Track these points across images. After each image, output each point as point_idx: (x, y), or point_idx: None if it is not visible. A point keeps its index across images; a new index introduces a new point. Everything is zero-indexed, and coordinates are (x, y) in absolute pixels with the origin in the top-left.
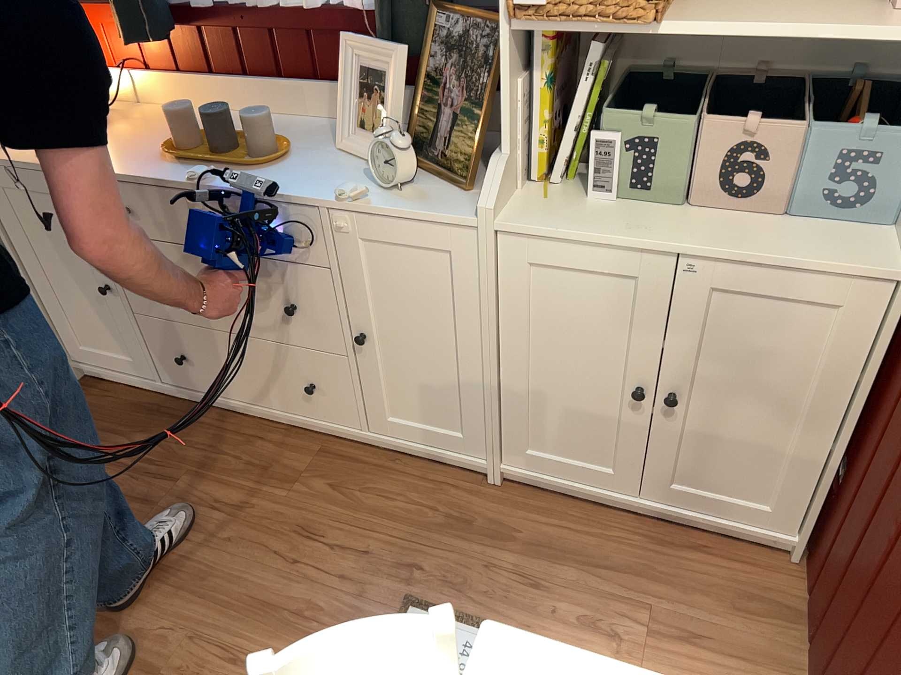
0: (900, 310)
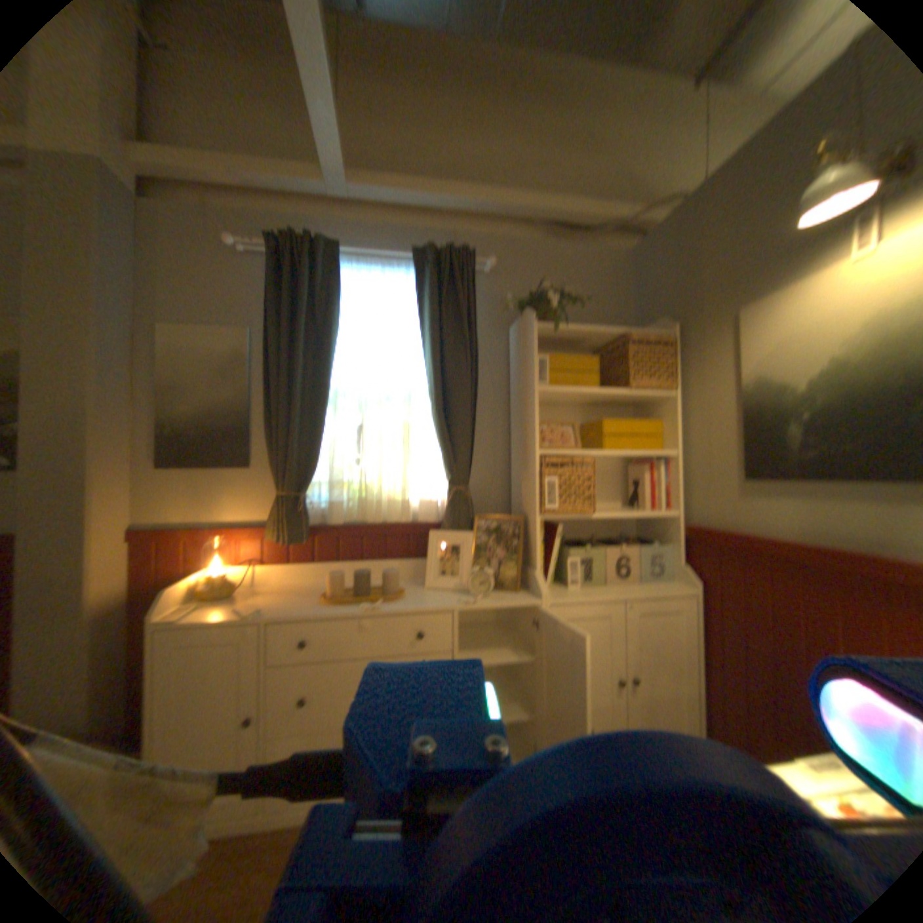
0: (707, 607)
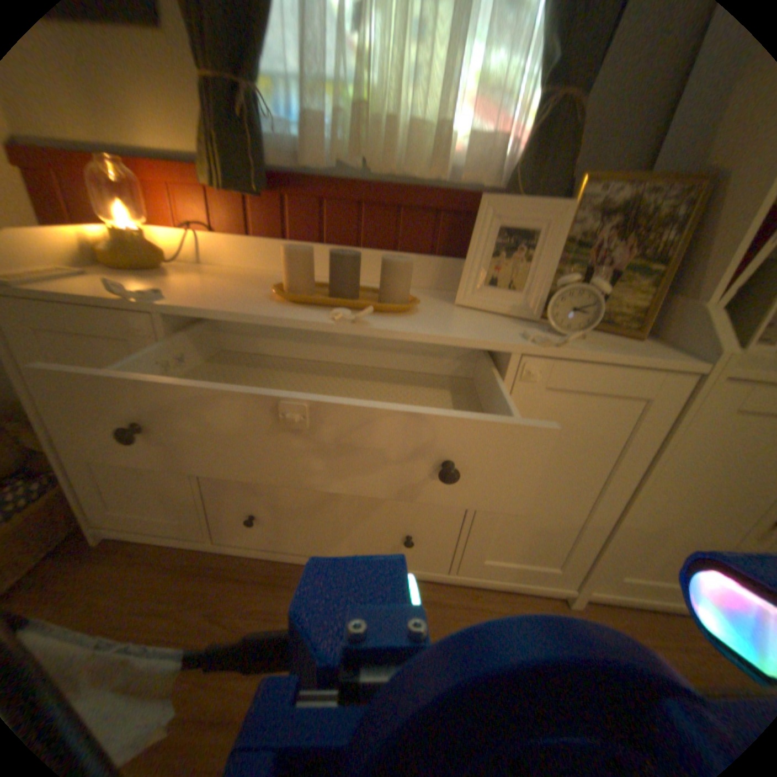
0: None
